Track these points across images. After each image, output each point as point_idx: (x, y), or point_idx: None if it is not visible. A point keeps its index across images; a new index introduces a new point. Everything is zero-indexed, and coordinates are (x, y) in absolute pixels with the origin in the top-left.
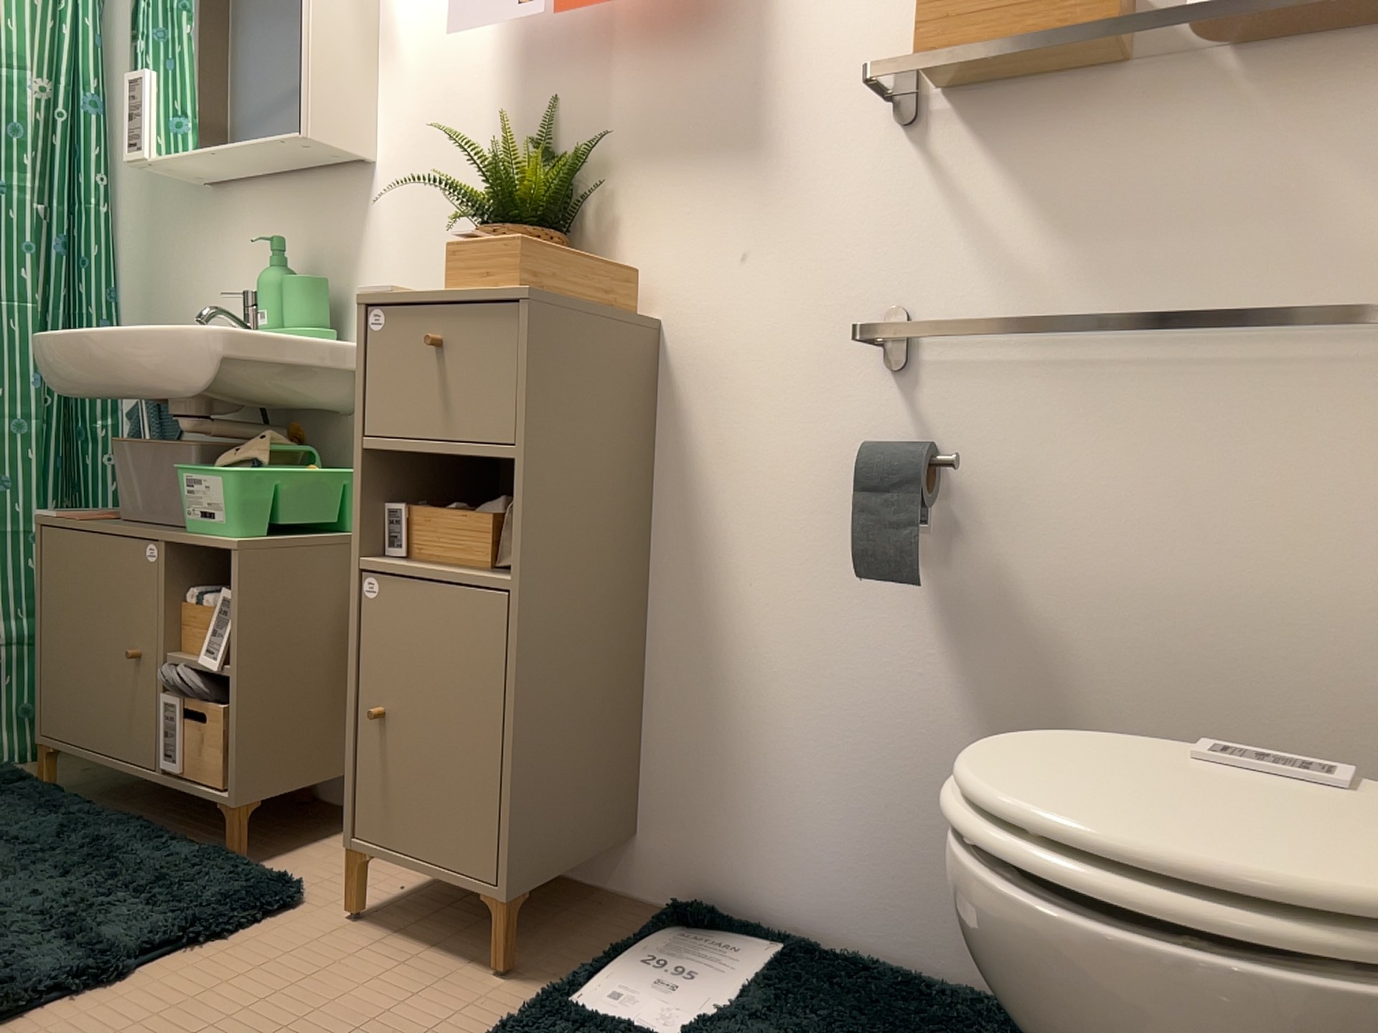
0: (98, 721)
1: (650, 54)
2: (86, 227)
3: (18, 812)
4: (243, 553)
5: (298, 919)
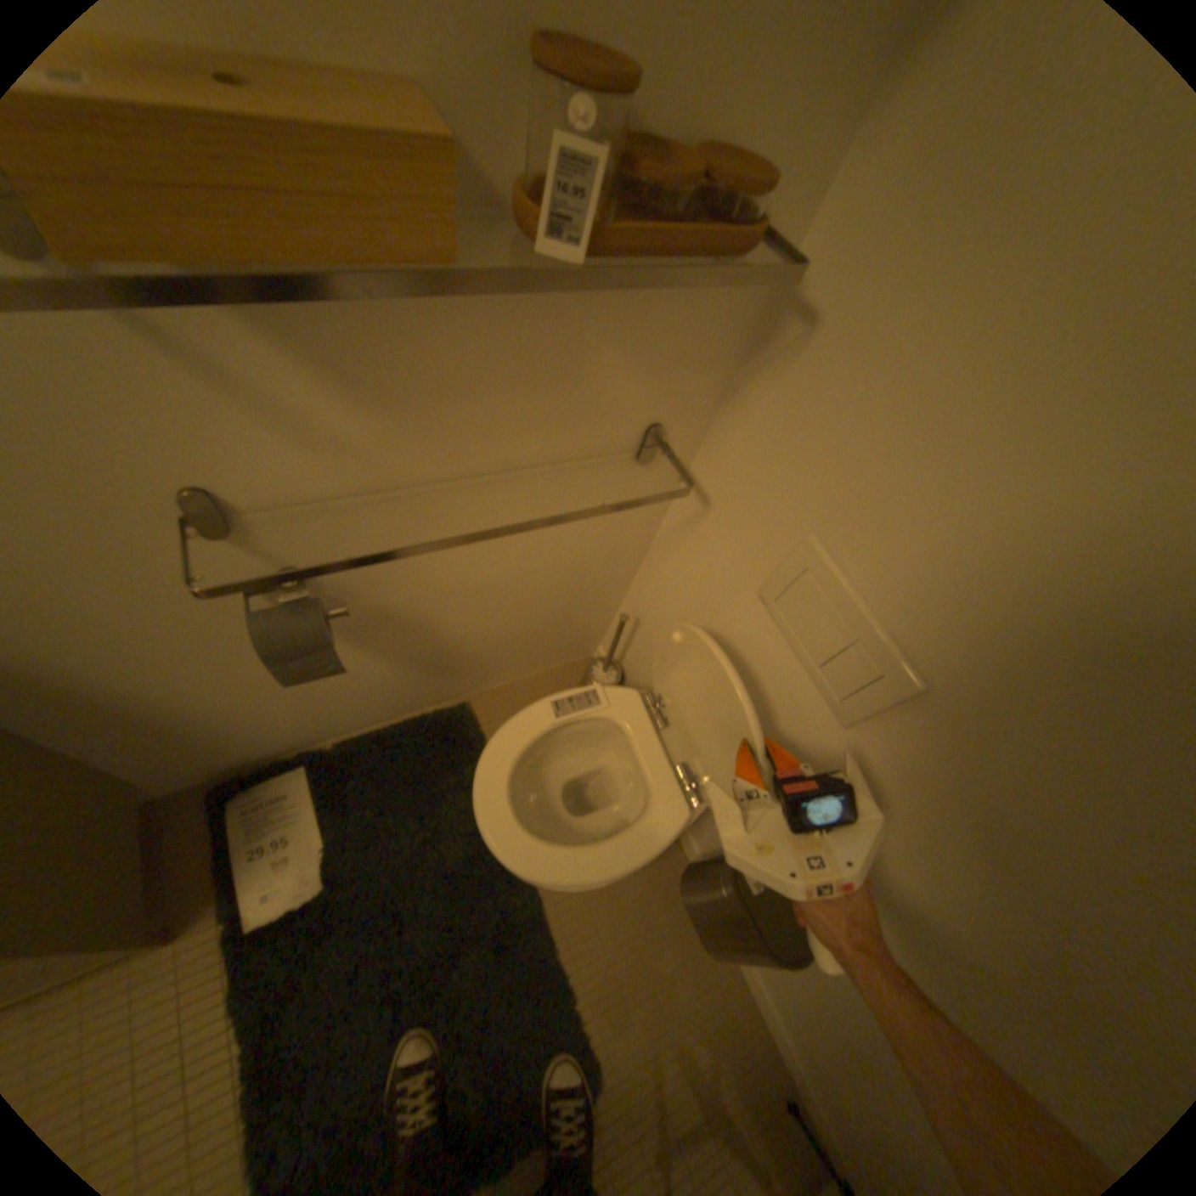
0: None
1: None
2: None
3: None
4: None
5: None
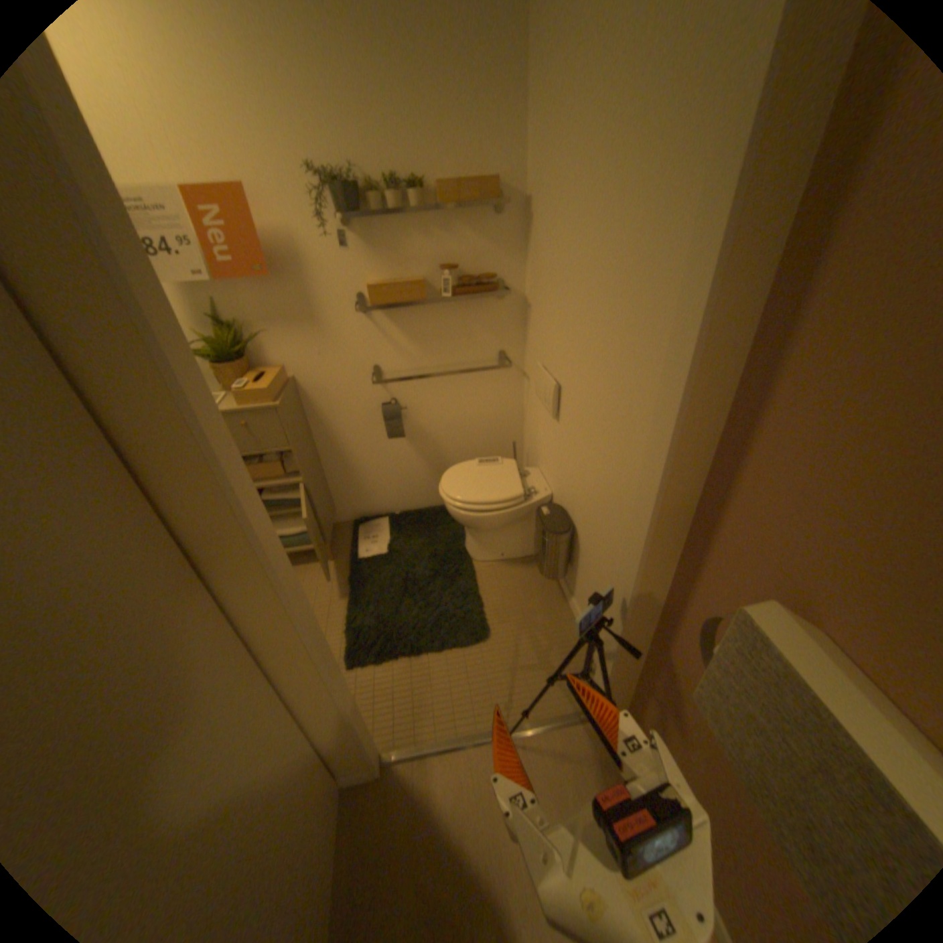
0: None
1: (254, 284)
2: None
3: None
4: None
5: None
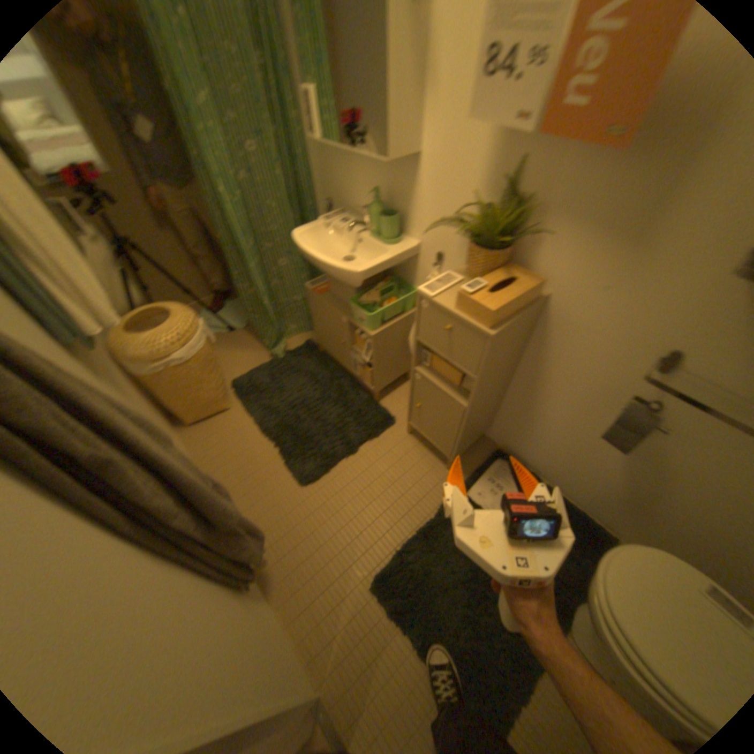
0: (336, 349)
1: (599, 149)
2: (293, 128)
3: (320, 368)
4: (376, 339)
5: (397, 431)
